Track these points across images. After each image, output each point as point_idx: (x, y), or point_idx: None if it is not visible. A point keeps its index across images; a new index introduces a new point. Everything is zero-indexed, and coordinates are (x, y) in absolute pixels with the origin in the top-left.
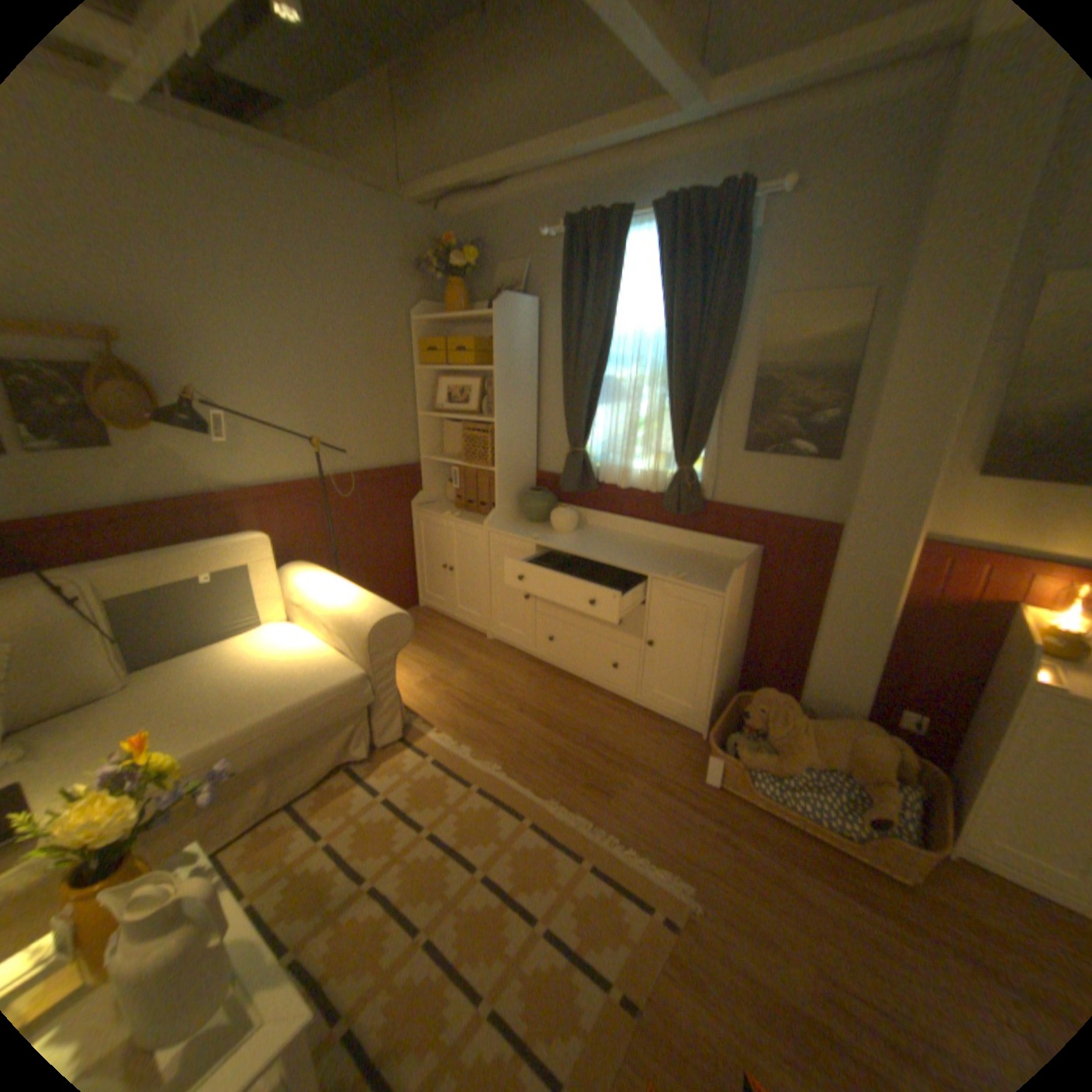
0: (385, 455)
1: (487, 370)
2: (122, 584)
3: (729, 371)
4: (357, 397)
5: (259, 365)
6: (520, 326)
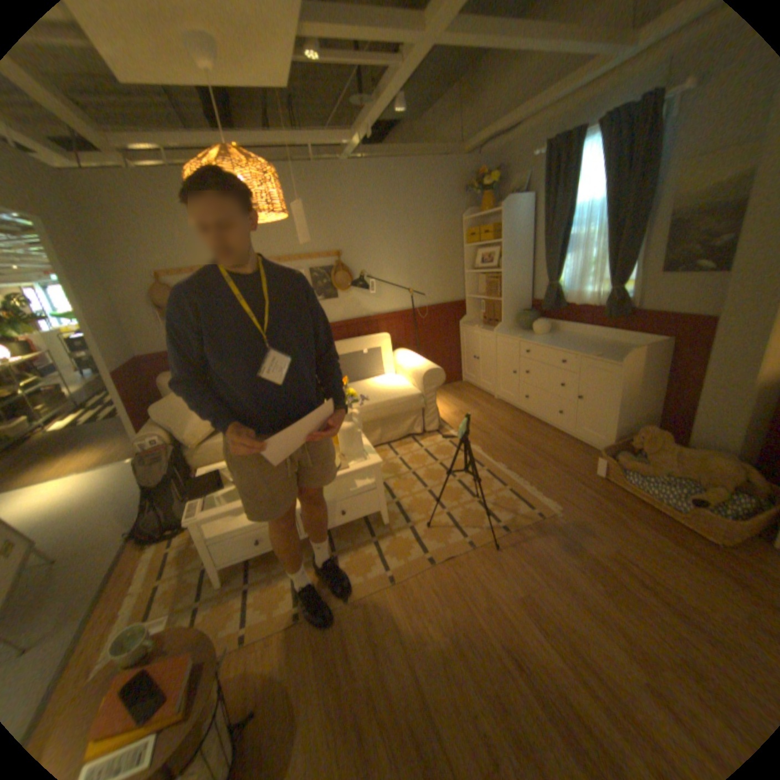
0: (445, 297)
1: (502, 242)
2: (339, 349)
3: (652, 219)
4: (431, 267)
5: (388, 258)
6: (519, 213)
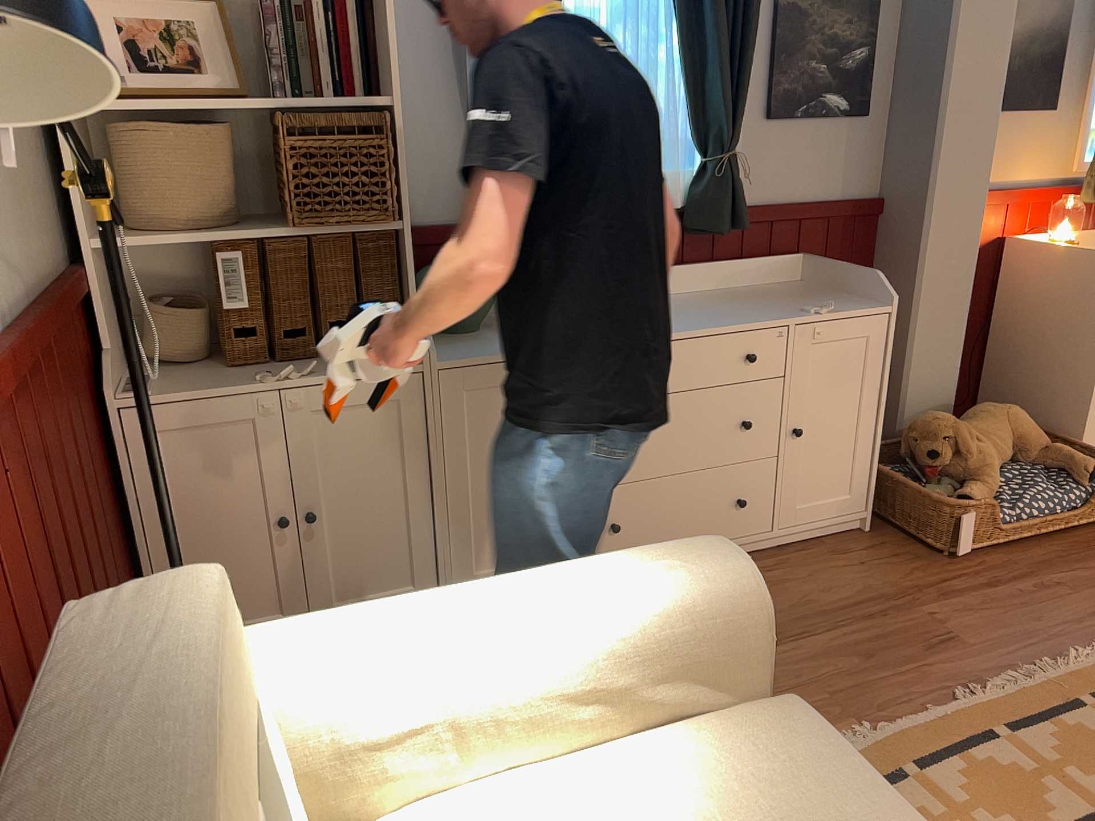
0: (34, 247)
1: None
2: None
3: None
4: None
5: None
6: None
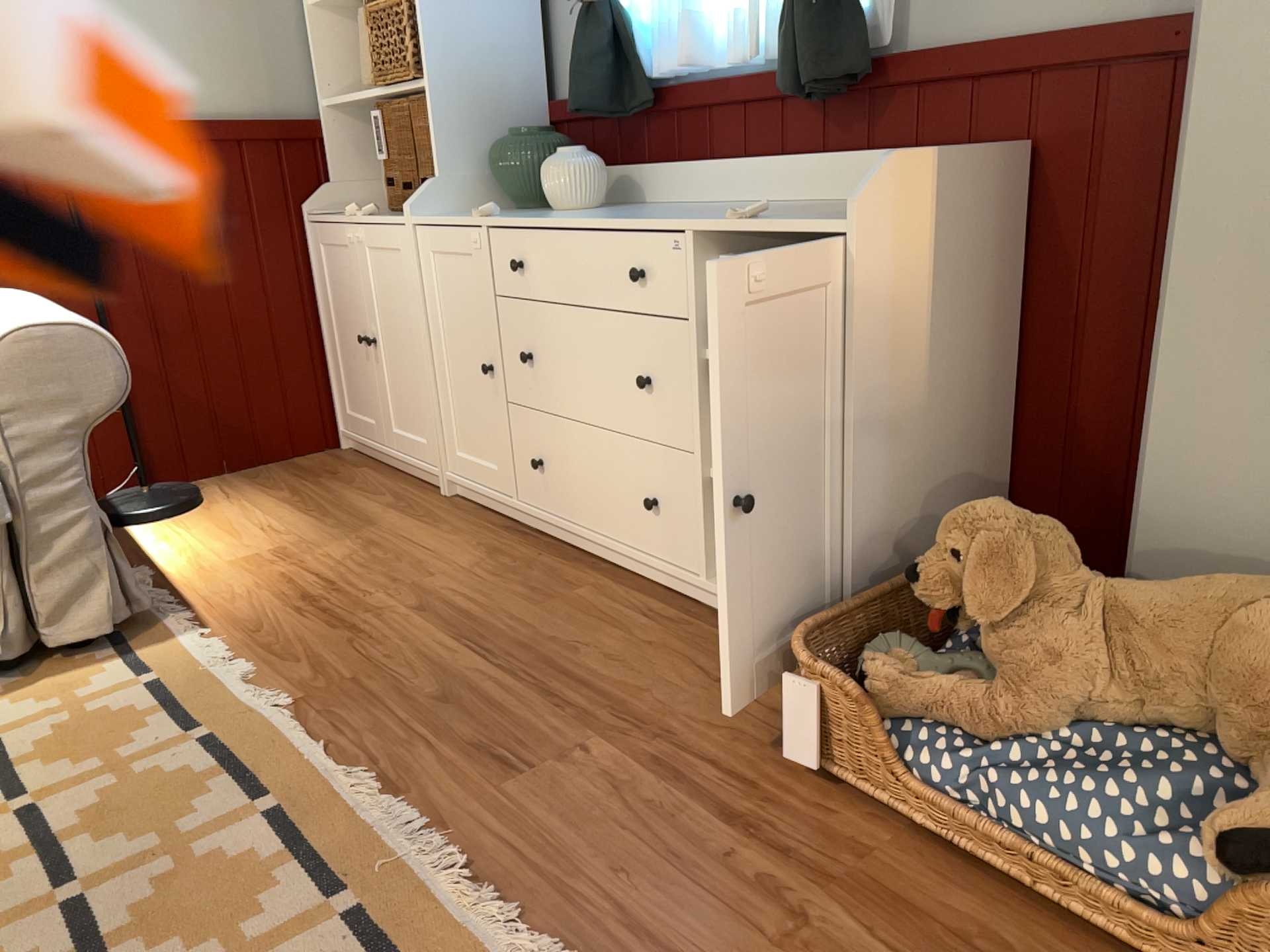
0: (232, 98)
1: None
2: None
3: None
4: None
5: None
6: None
